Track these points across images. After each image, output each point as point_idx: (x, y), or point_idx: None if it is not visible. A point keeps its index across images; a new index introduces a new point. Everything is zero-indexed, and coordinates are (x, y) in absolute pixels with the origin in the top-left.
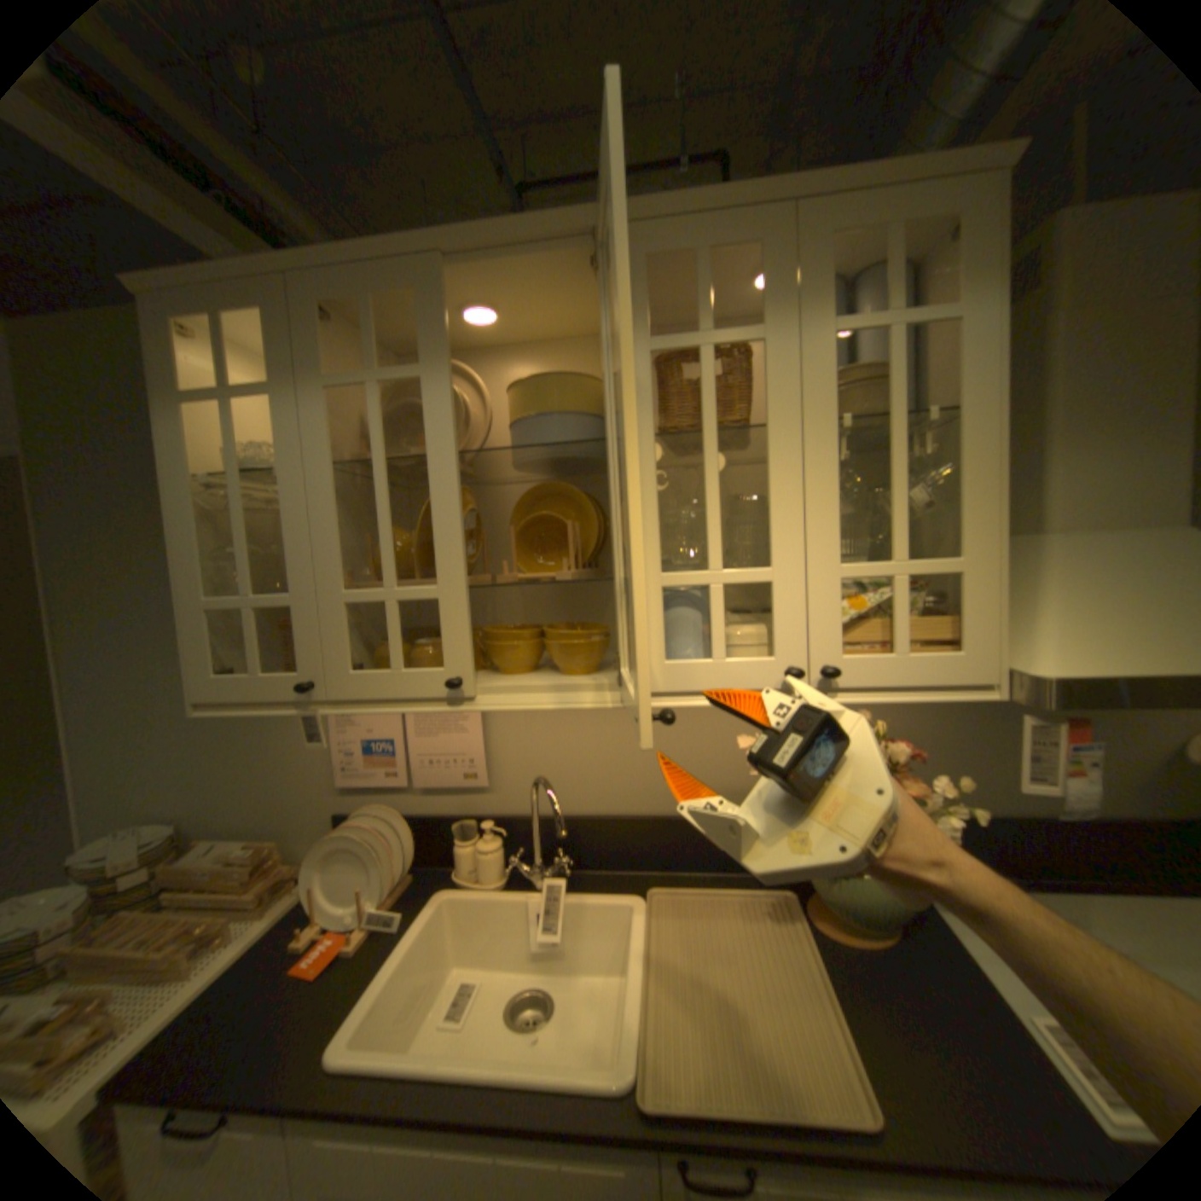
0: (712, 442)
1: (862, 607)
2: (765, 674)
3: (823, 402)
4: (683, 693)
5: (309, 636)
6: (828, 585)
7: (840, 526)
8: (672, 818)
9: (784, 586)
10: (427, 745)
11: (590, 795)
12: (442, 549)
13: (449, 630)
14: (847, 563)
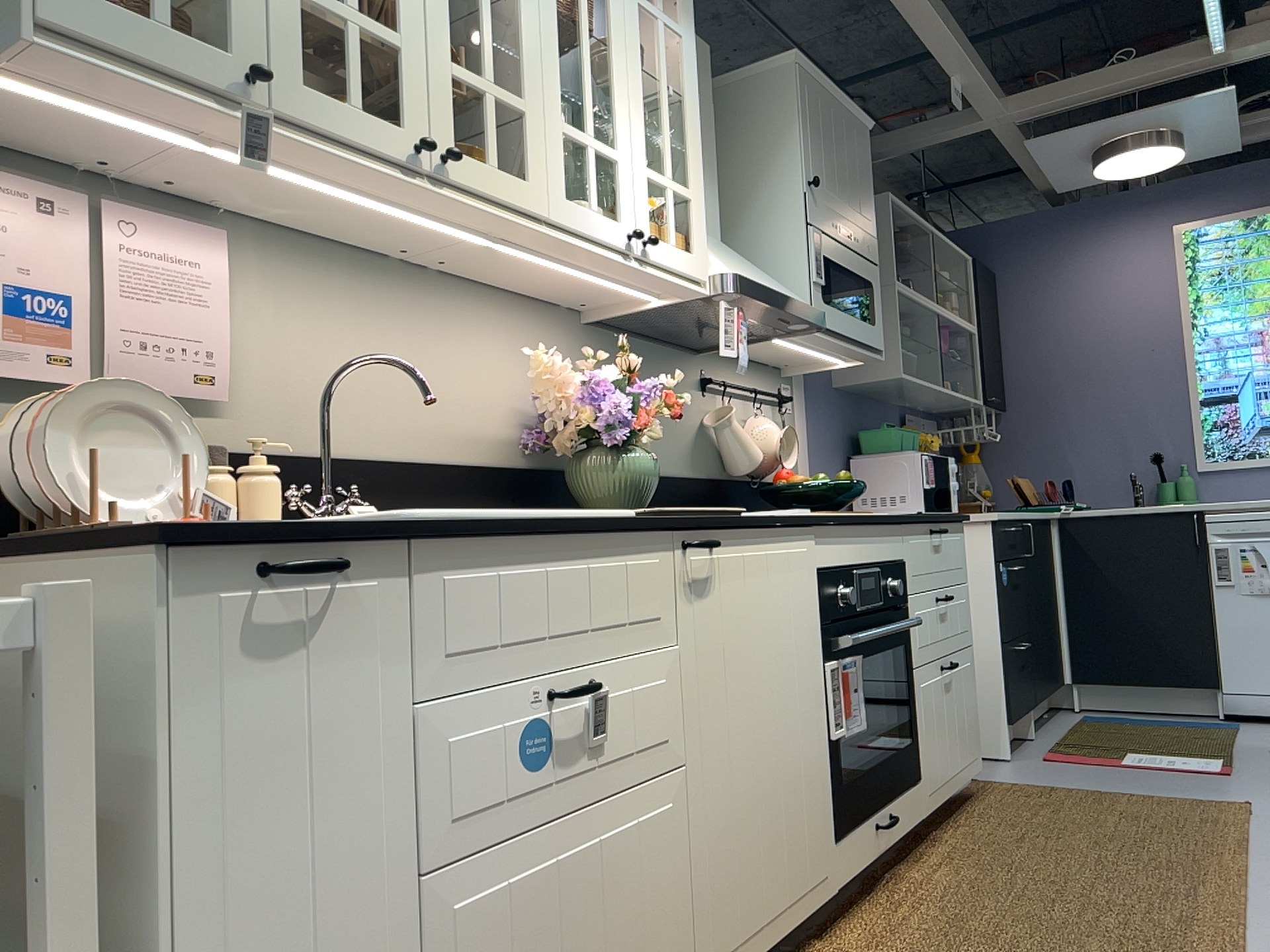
0: (587, 36)
1: (650, 209)
2: (618, 234)
3: (636, 48)
4: (570, 235)
5: (251, 13)
6: (643, 180)
7: (646, 140)
8: (435, 464)
9: (624, 169)
10: (141, 317)
11: (350, 431)
12: (407, 0)
13: (410, 89)
14: (650, 168)
